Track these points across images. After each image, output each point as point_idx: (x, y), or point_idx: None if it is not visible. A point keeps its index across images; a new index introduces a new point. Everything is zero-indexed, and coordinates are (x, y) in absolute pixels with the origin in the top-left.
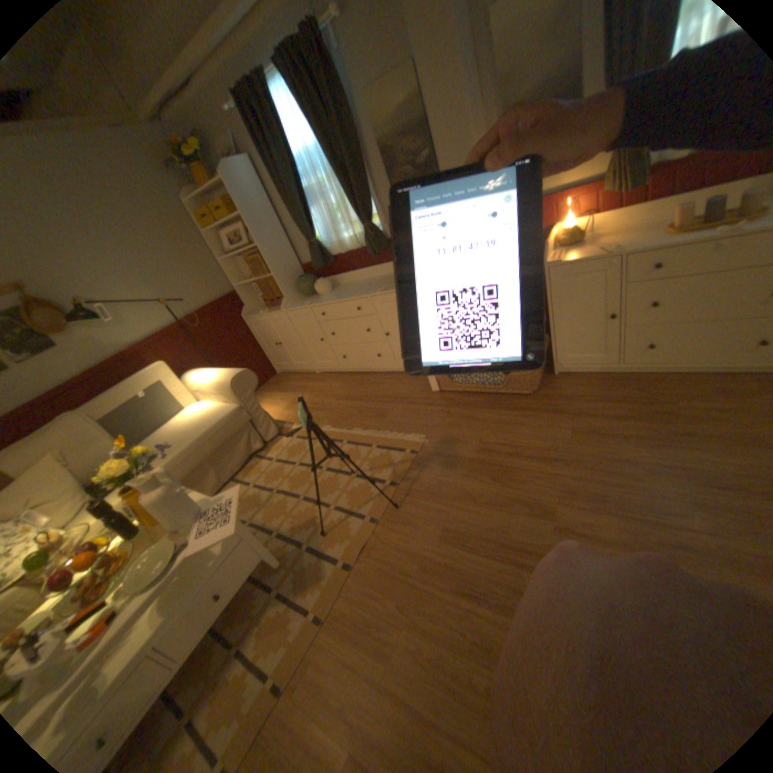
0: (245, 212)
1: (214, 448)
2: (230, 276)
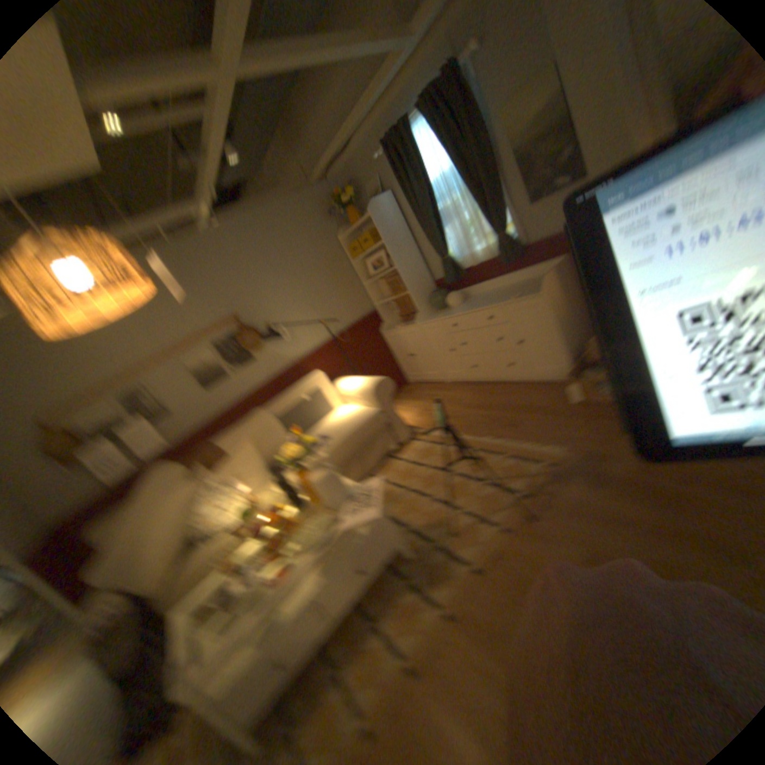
0: (386, 240)
1: (355, 445)
2: (370, 297)
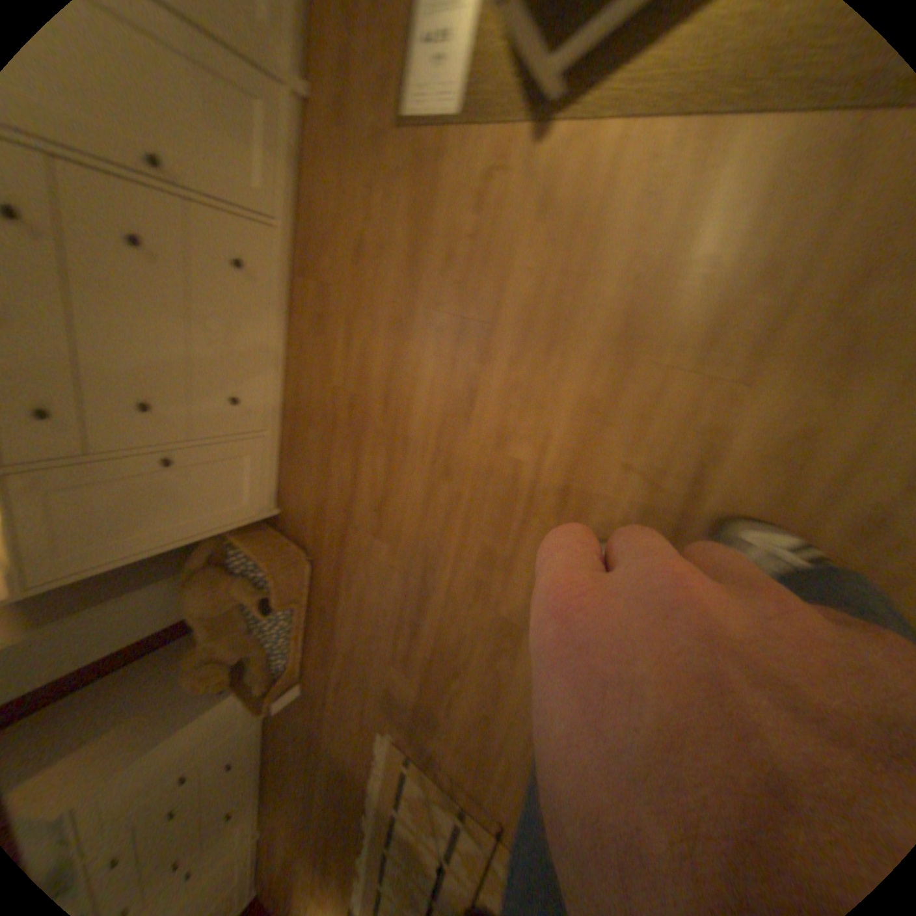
0: None
1: None
2: None
